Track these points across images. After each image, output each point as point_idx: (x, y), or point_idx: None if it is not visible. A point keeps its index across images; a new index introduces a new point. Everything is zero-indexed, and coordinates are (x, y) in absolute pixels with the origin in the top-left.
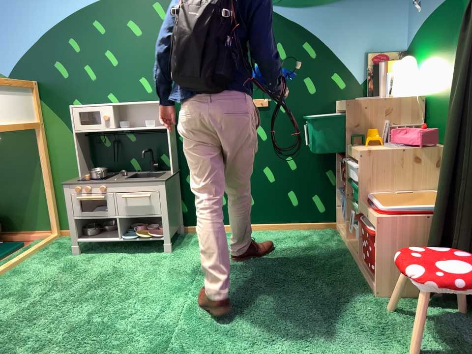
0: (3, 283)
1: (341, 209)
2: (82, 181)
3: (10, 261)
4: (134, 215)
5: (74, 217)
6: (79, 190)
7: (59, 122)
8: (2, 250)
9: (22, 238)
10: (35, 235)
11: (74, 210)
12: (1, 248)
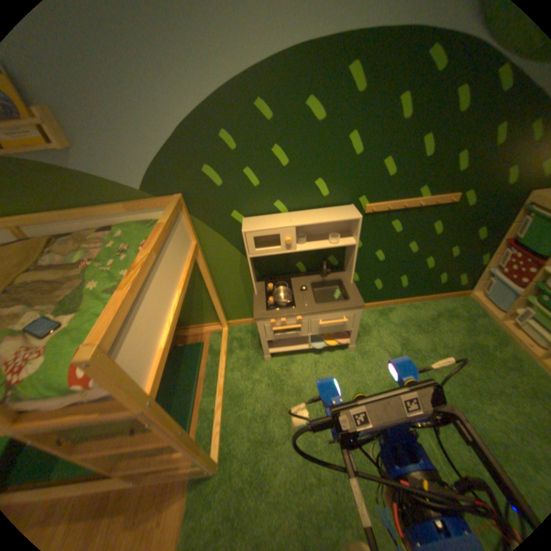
0: (234, 418)
1: (496, 292)
2: (269, 308)
3: (218, 383)
4: (326, 331)
5: (268, 338)
6: (275, 322)
7: (217, 236)
8: (192, 359)
9: (195, 333)
10: (207, 330)
11: (267, 335)
12: (189, 355)
